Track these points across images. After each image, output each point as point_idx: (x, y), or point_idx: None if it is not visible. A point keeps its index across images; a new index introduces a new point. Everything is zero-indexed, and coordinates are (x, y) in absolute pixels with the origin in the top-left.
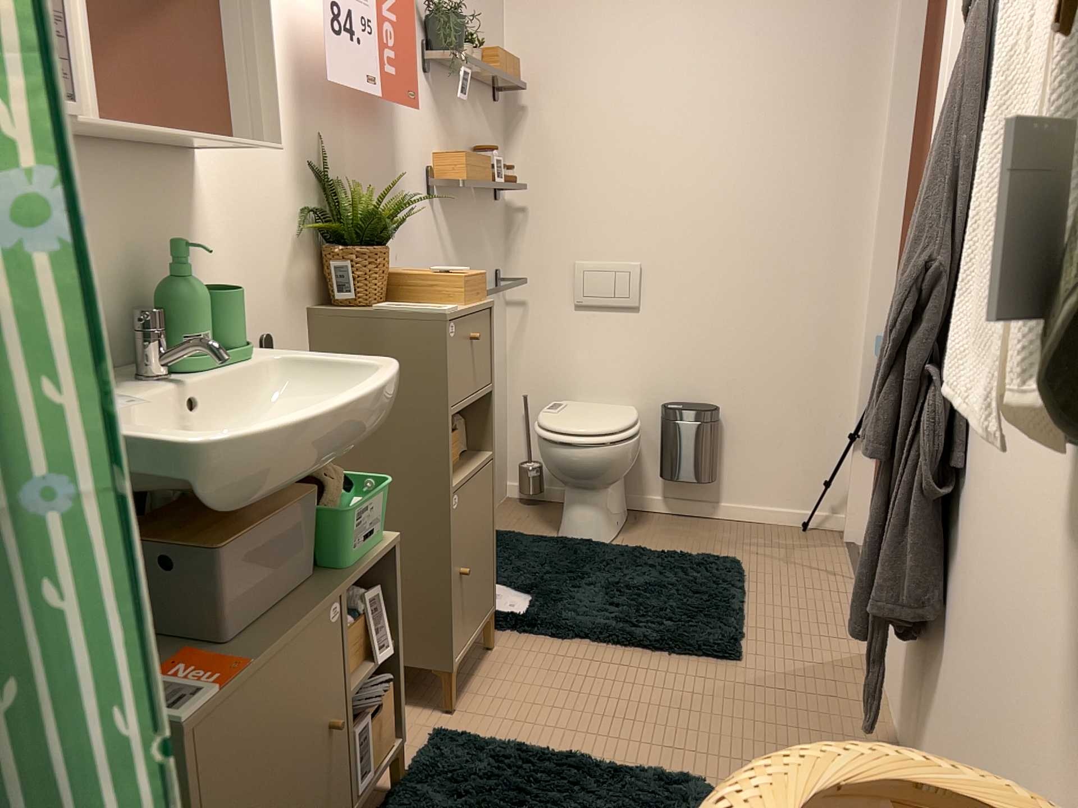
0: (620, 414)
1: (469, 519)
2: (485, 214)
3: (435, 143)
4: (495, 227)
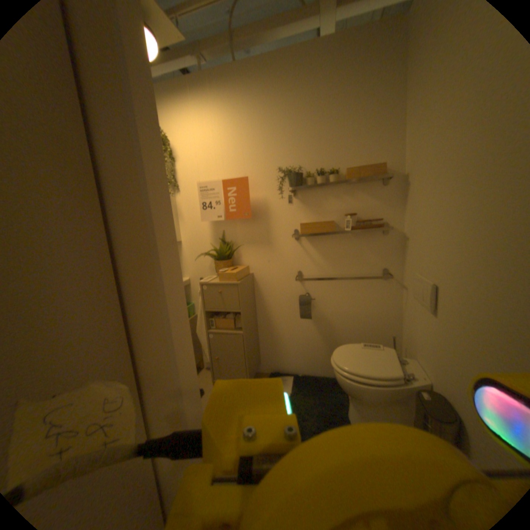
0: (381, 369)
1: (222, 344)
2: (367, 240)
3: (302, 218)
4: (384, 246)
